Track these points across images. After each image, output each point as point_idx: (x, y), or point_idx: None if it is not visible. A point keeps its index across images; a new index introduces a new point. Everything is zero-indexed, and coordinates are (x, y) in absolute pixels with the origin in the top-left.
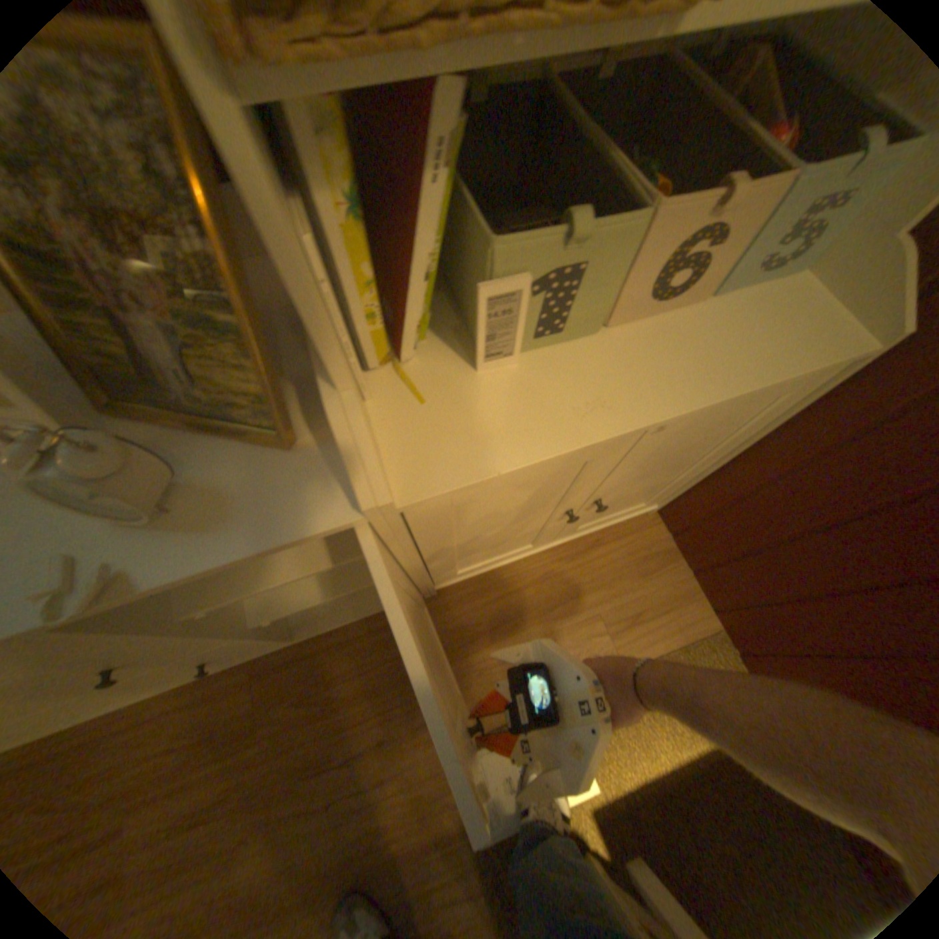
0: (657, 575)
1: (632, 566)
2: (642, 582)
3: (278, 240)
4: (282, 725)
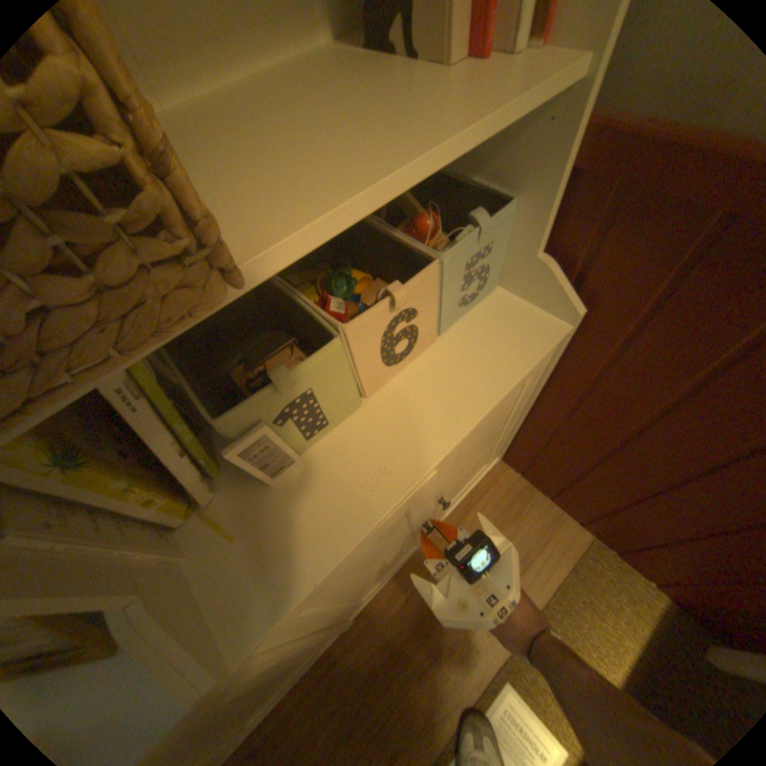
0: (524, 514)
1: (502, 514)
2: (515, 526)
3: None
4: None
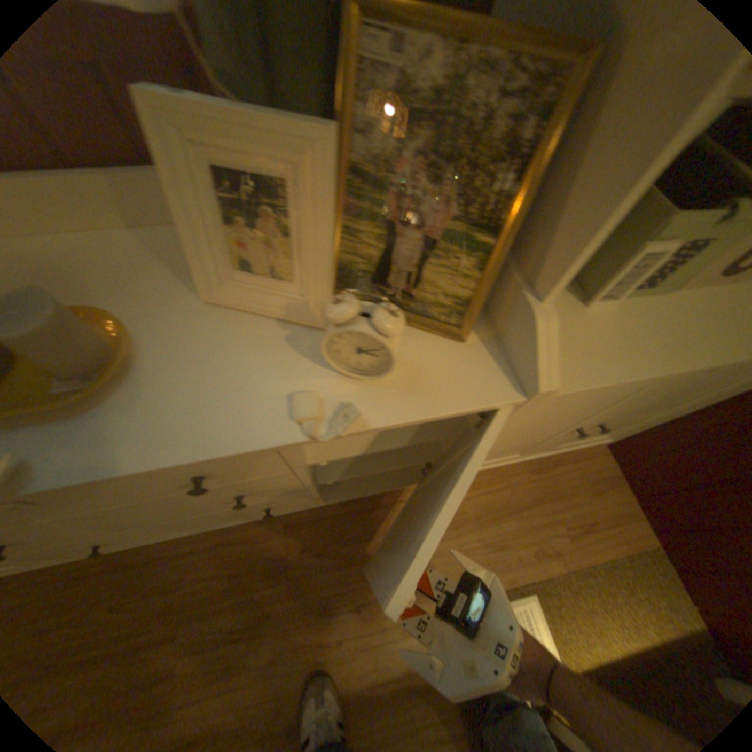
0: (607, 496)
1: (588, 485)
2: (595, 499)
3: (625, 188)
4: (308, 570)
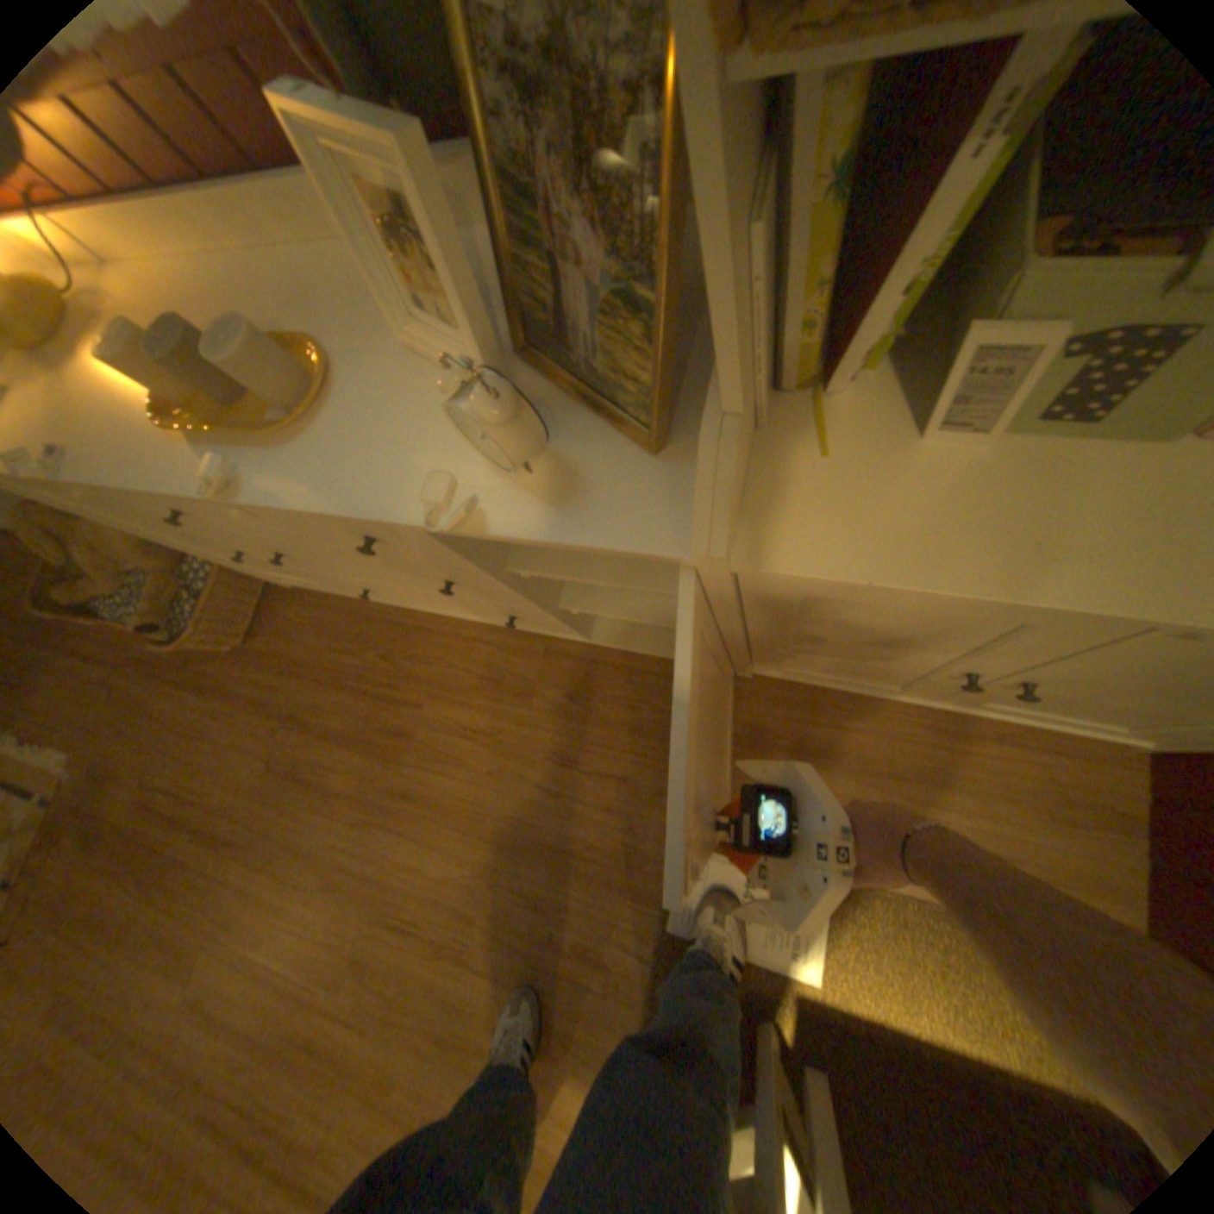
0: (1079, 834)
1: (1046, 799)
2: (1046, 828)
3: (714, 236)
4: (553, 708)
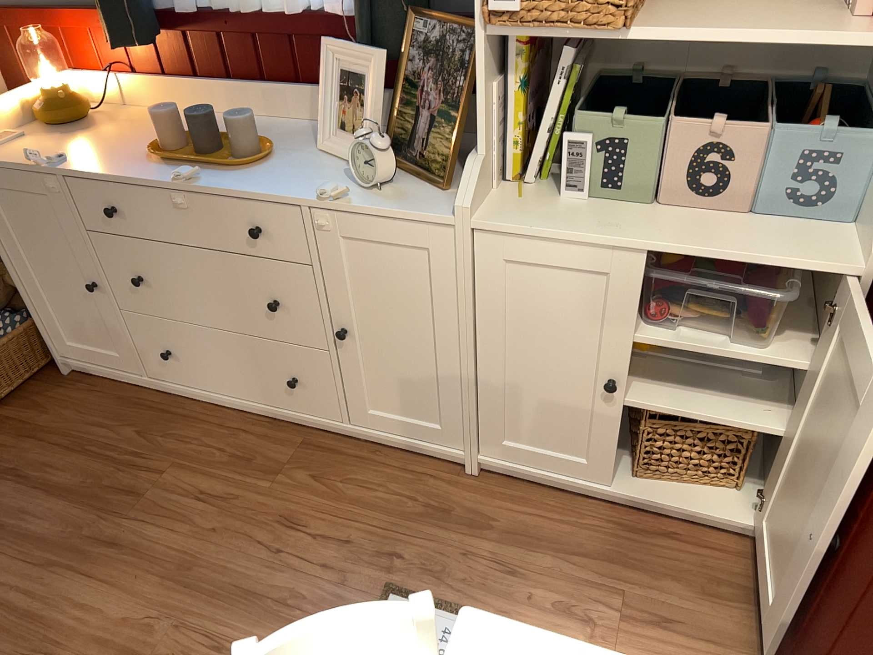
0: (721, 596)
1: (696, 571)
2: (696, 591)
3: (480, 80)
4: (300, 480)
